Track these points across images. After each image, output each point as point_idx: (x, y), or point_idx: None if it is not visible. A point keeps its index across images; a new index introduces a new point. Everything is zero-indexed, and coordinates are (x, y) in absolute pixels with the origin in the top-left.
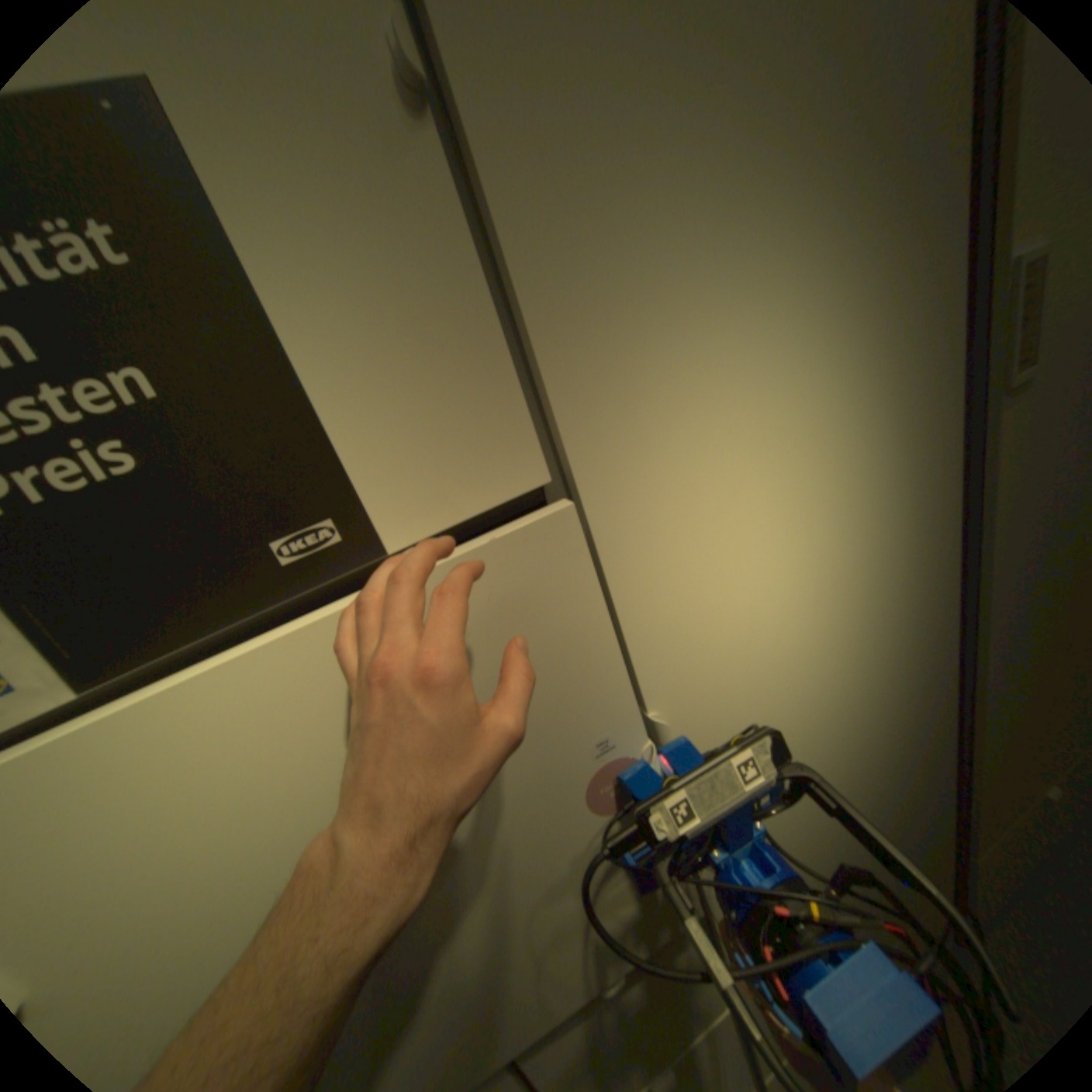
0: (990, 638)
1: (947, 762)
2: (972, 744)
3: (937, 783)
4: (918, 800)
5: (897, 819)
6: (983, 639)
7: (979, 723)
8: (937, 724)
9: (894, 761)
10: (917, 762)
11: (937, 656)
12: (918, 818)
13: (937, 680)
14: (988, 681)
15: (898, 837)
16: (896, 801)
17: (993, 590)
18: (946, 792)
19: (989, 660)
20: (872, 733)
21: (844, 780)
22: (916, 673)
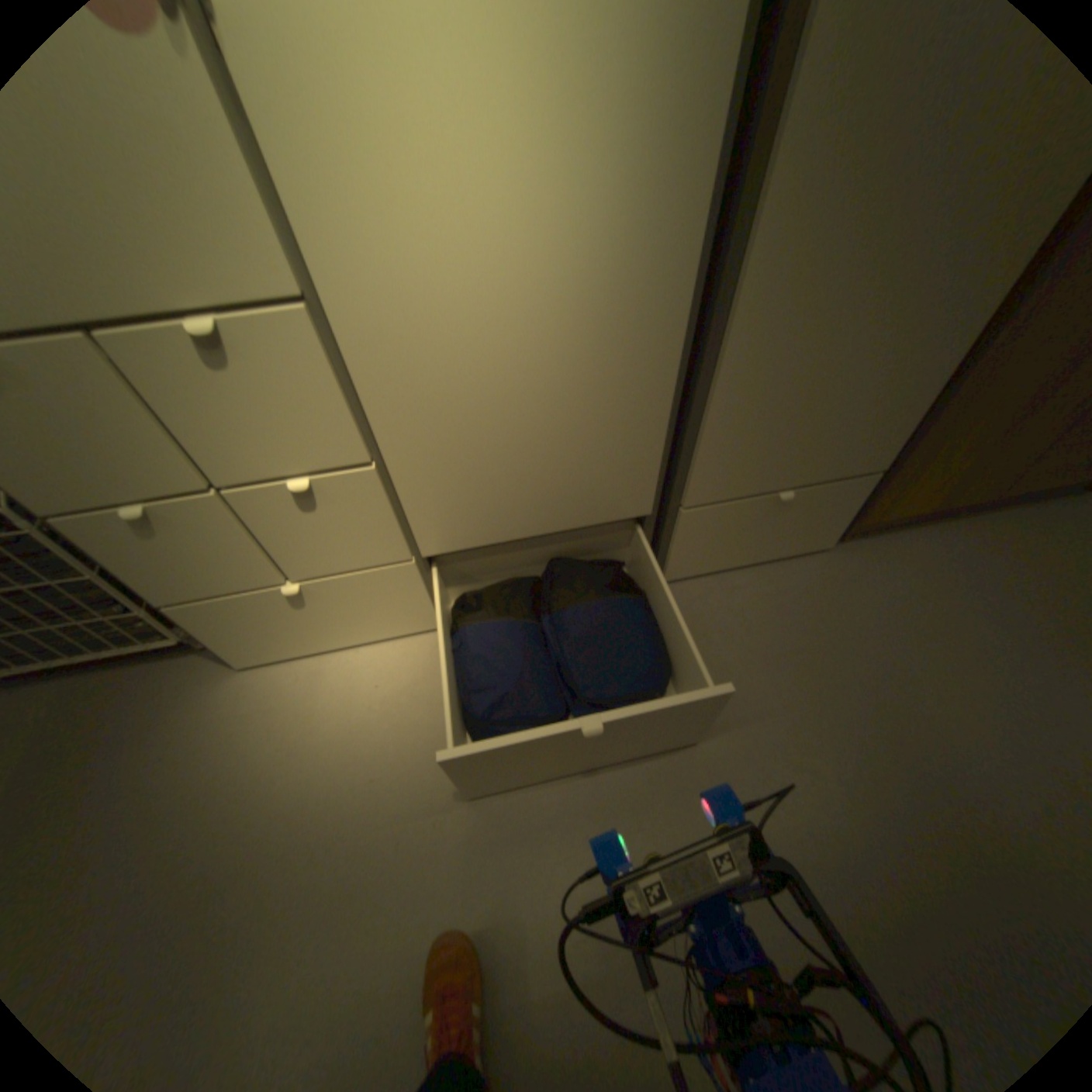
0: (764, 228)
1: (675, 380)
2: (710, 377)
3: (650, 388)
4: (623, 392)
5: (593, 397)
6: (756, 228)
7: (723, 352)
8: (662, 307)
9: (596, 317)
10: (628, 341)
11: (679, 199)
12: (621, 414)
13: (673, 239)
14: (745, 296)
15: (592, 419)
16: (594, 372)
17: (787, 144)
18: (661, 408)
19: (754, 264)
20: (567, 252)
21: (524, 294)
22: (642, 203)
